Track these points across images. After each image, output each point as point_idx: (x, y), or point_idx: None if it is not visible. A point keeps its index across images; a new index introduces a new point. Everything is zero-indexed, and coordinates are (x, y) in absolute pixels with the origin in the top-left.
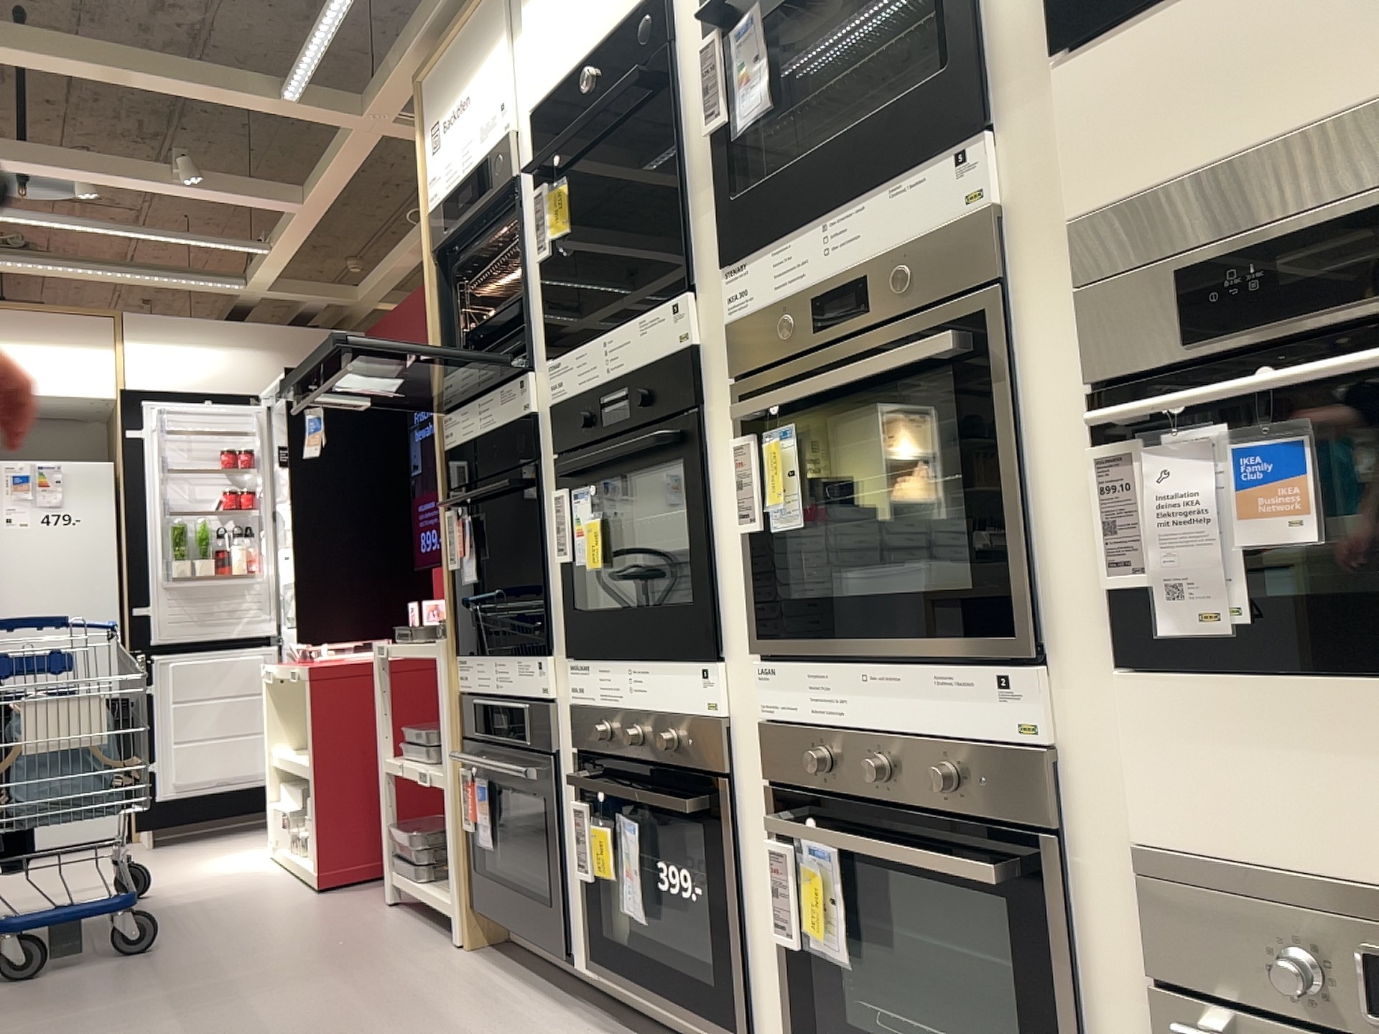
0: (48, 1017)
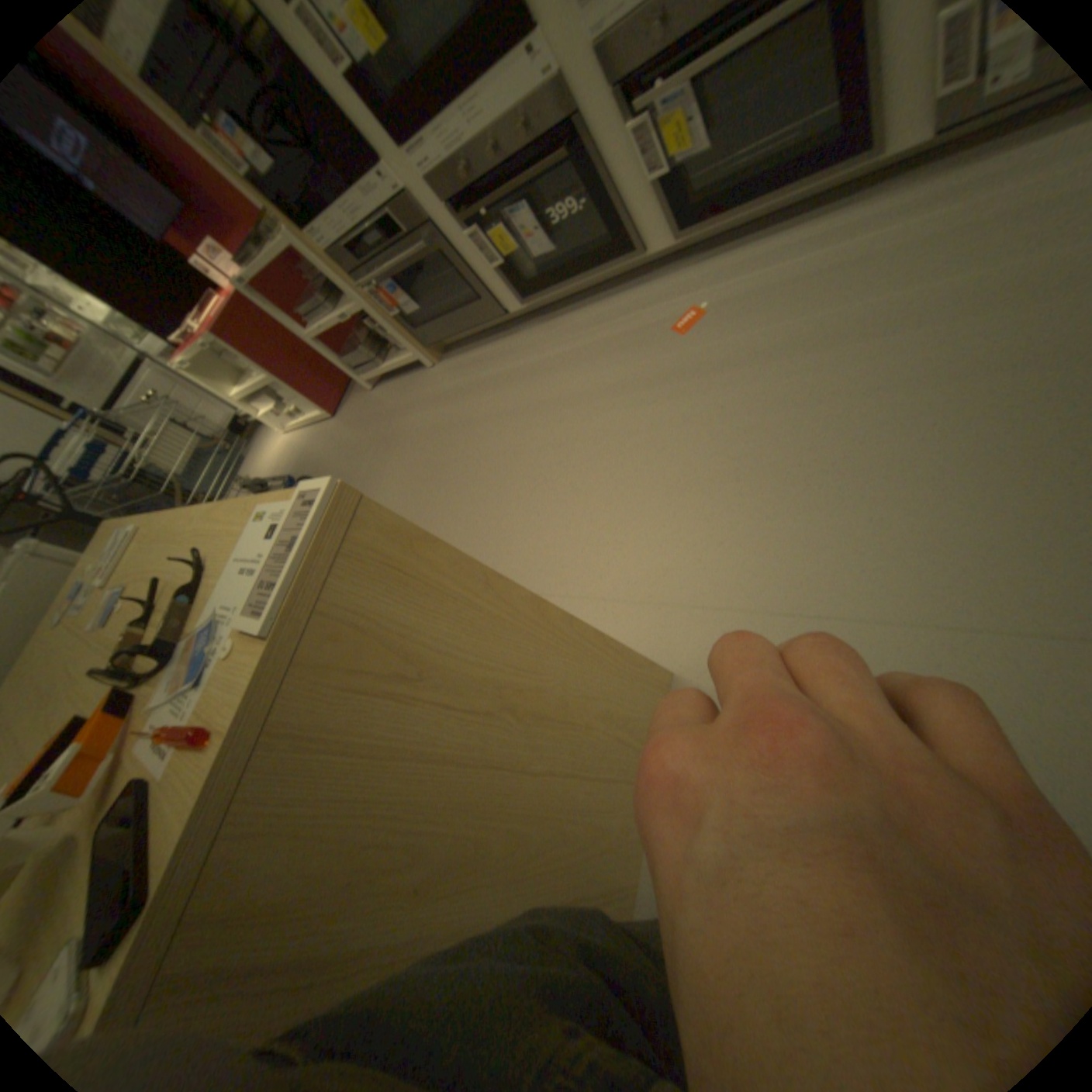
0: None
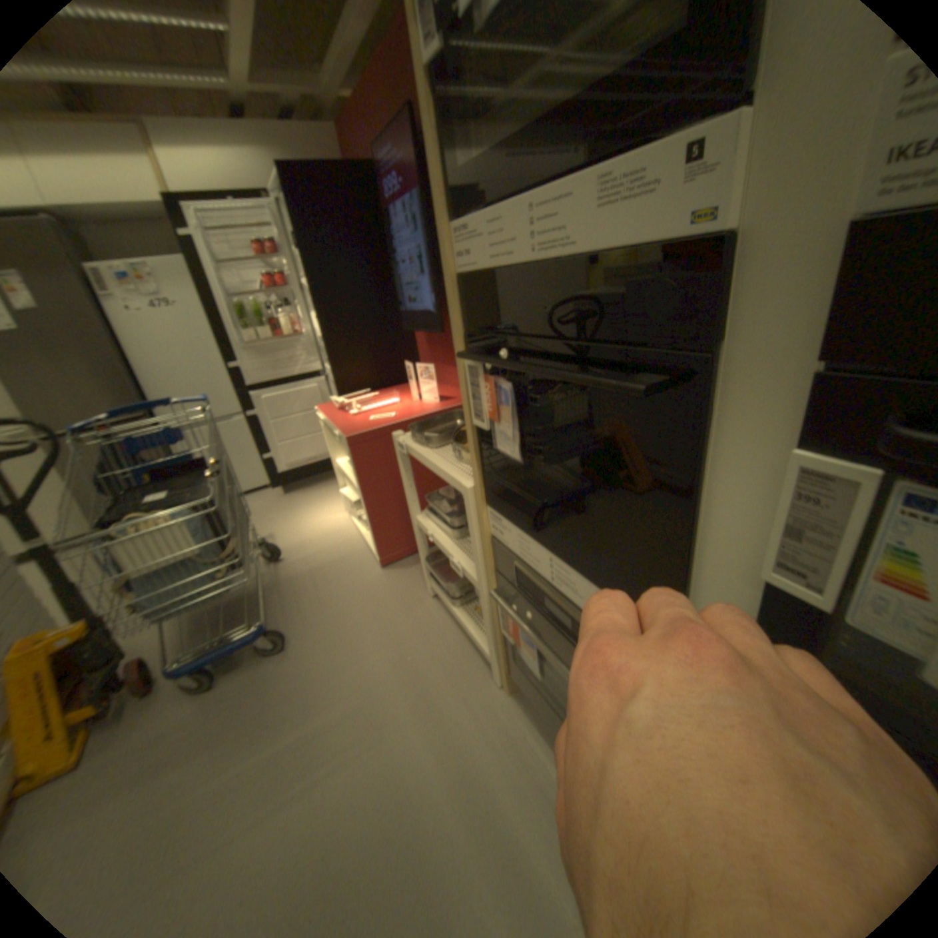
0: (213, 767)
